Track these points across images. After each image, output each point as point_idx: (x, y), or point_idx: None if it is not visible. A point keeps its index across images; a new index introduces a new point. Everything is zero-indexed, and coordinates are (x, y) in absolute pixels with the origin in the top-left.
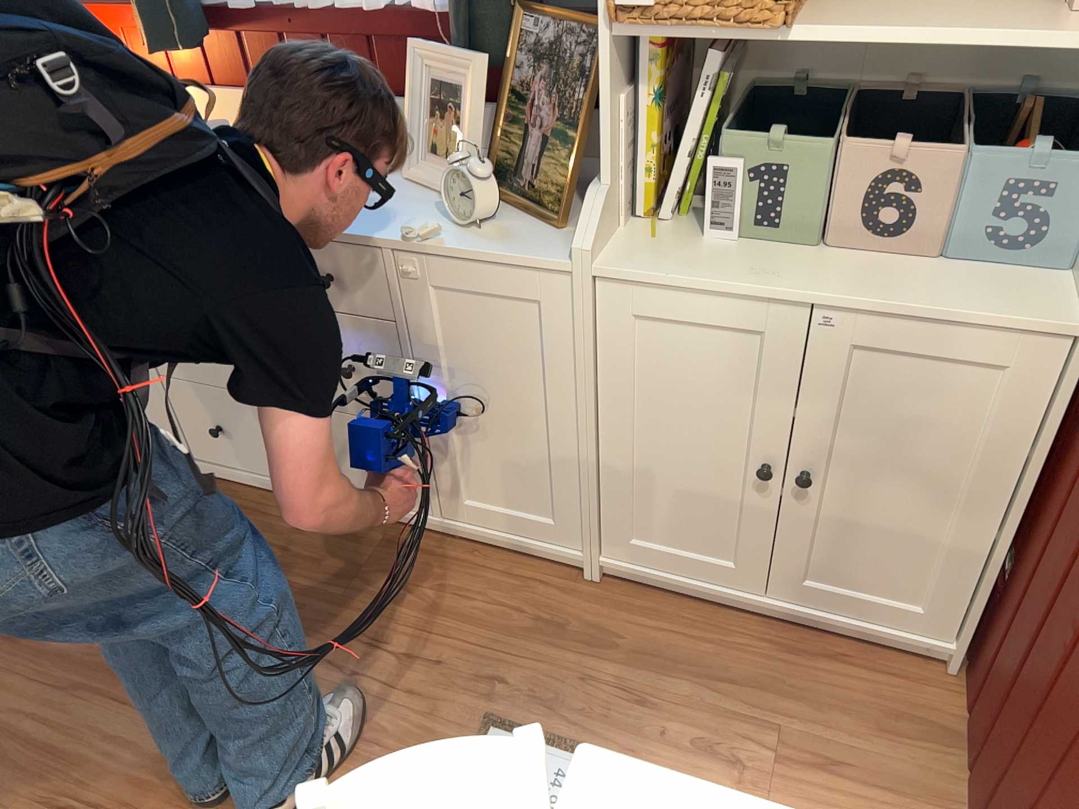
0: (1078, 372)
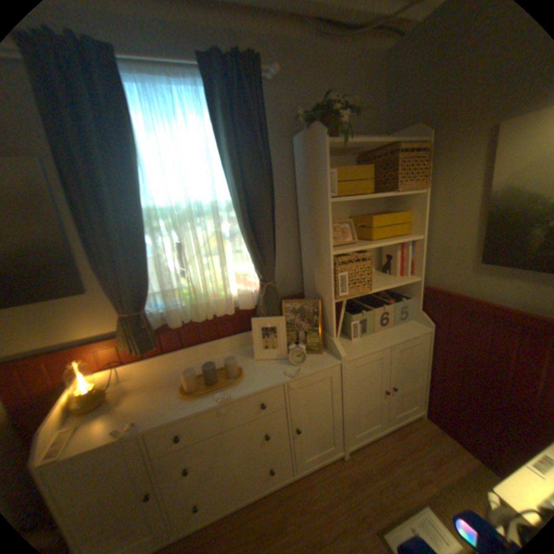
0: (436, 337)
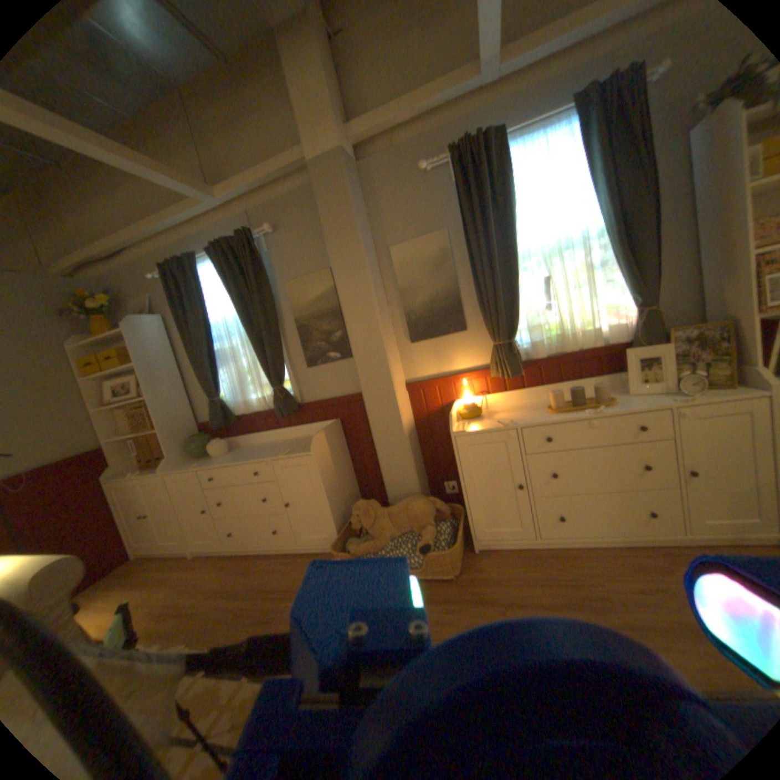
0: None
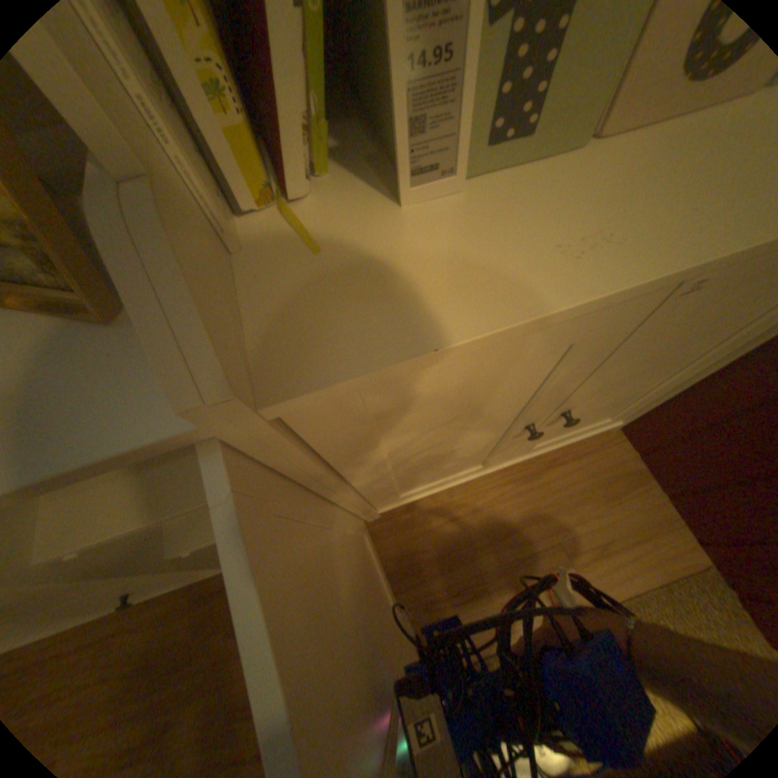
0: None
